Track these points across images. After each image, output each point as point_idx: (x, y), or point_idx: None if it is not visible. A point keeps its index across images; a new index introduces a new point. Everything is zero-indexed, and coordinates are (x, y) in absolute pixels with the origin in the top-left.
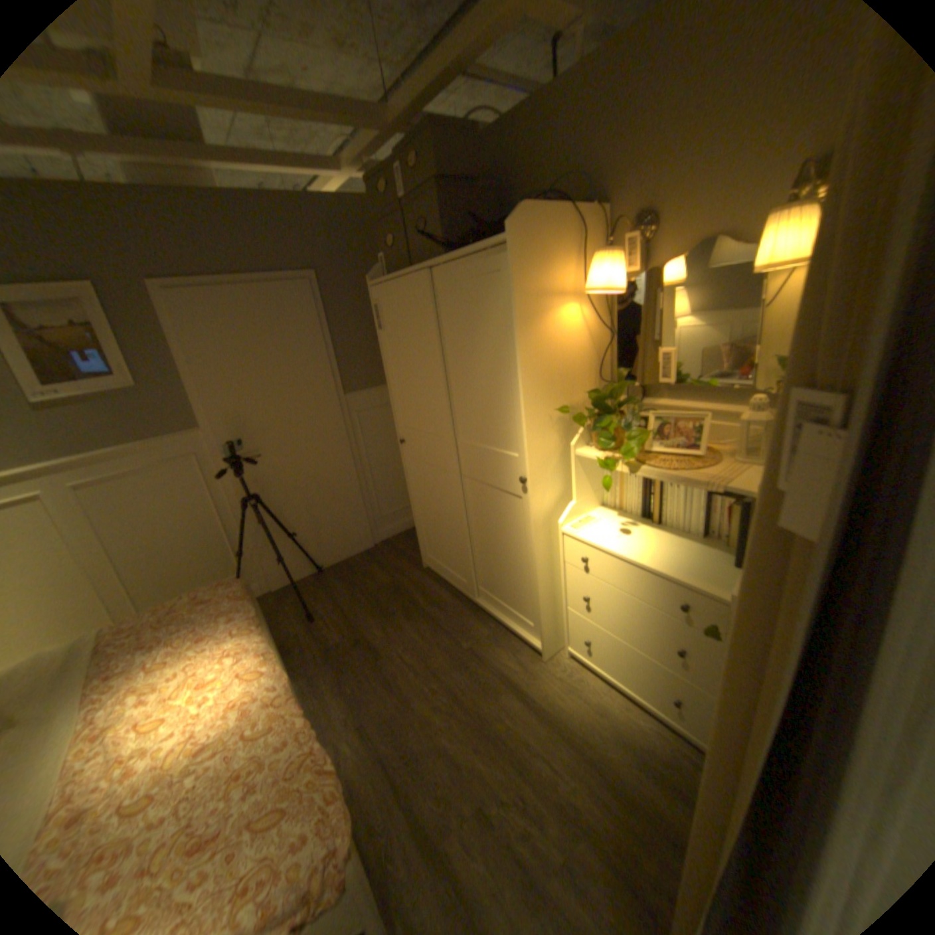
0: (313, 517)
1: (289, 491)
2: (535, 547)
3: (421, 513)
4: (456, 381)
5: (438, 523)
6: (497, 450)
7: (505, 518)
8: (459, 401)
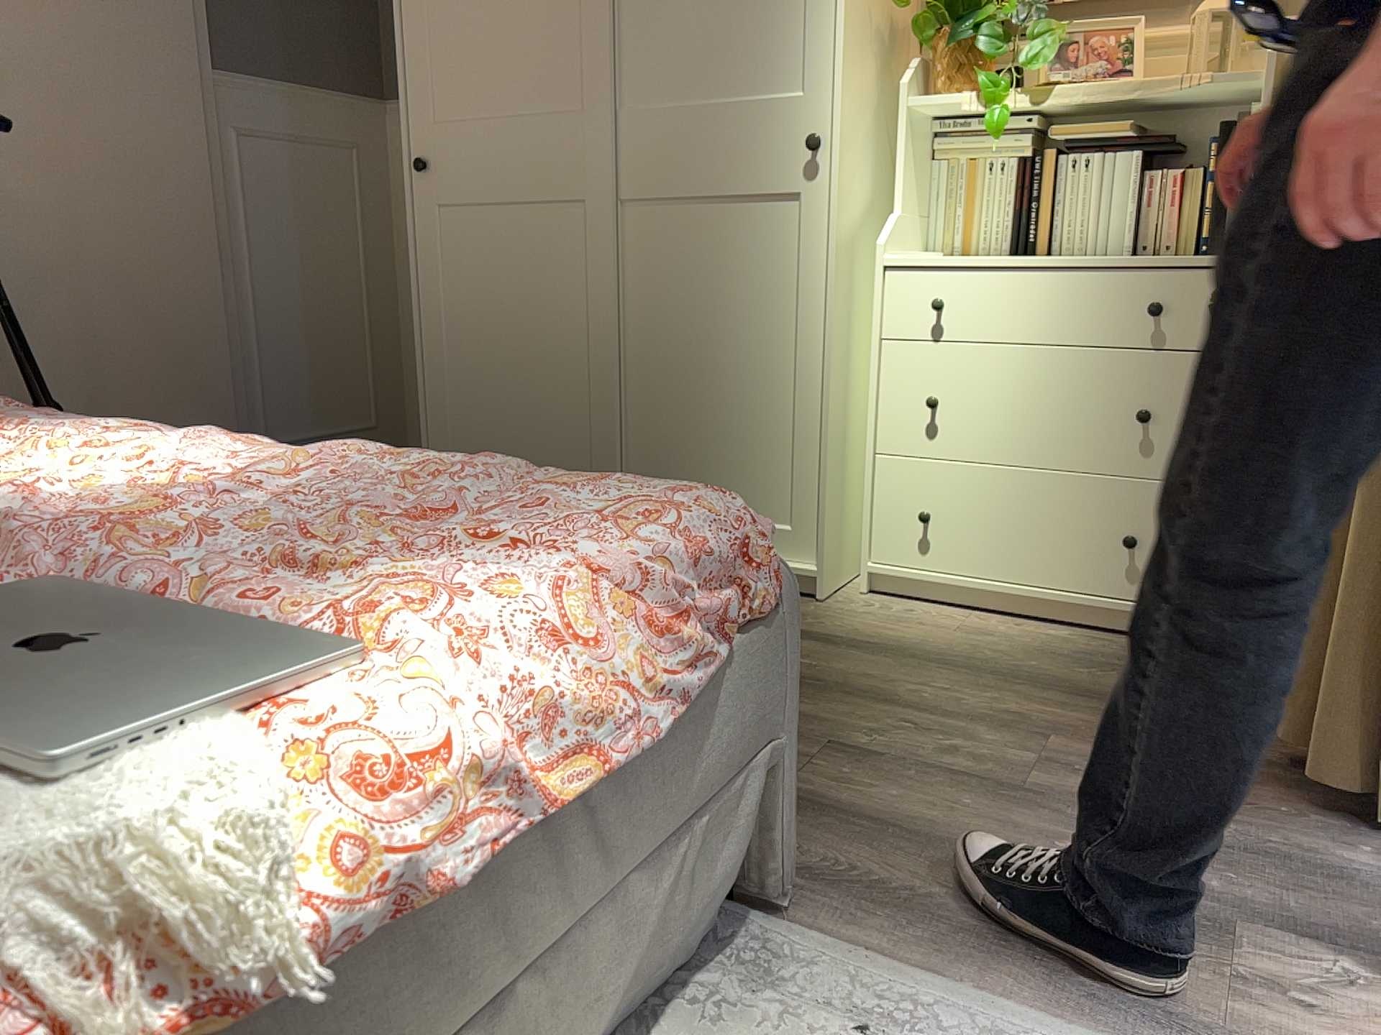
0: (103, 384)
1: (46, 284)
2: (832, 292)
3: (452, 361)
4: None
5: (512, 365)
6: (743, 96)
7: (741, 266)
8: (640, 7)
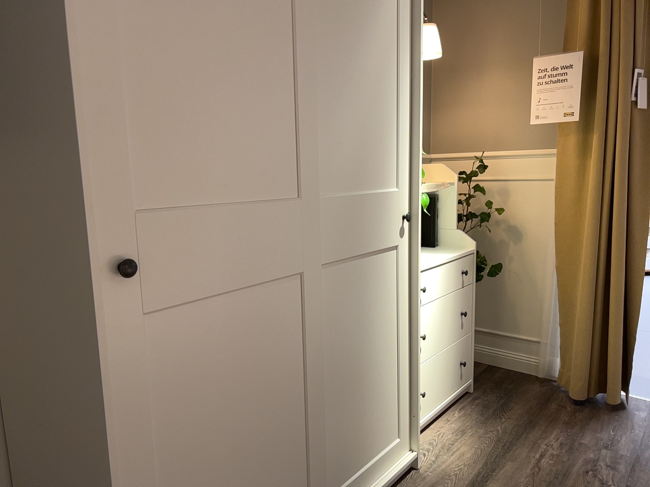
0: None
1: None
2: (418, 296)
3: None
4: (324, 80)
5: (239, 451)
6: (377, 188)
7: (376, 294)
8: (324, 118)
